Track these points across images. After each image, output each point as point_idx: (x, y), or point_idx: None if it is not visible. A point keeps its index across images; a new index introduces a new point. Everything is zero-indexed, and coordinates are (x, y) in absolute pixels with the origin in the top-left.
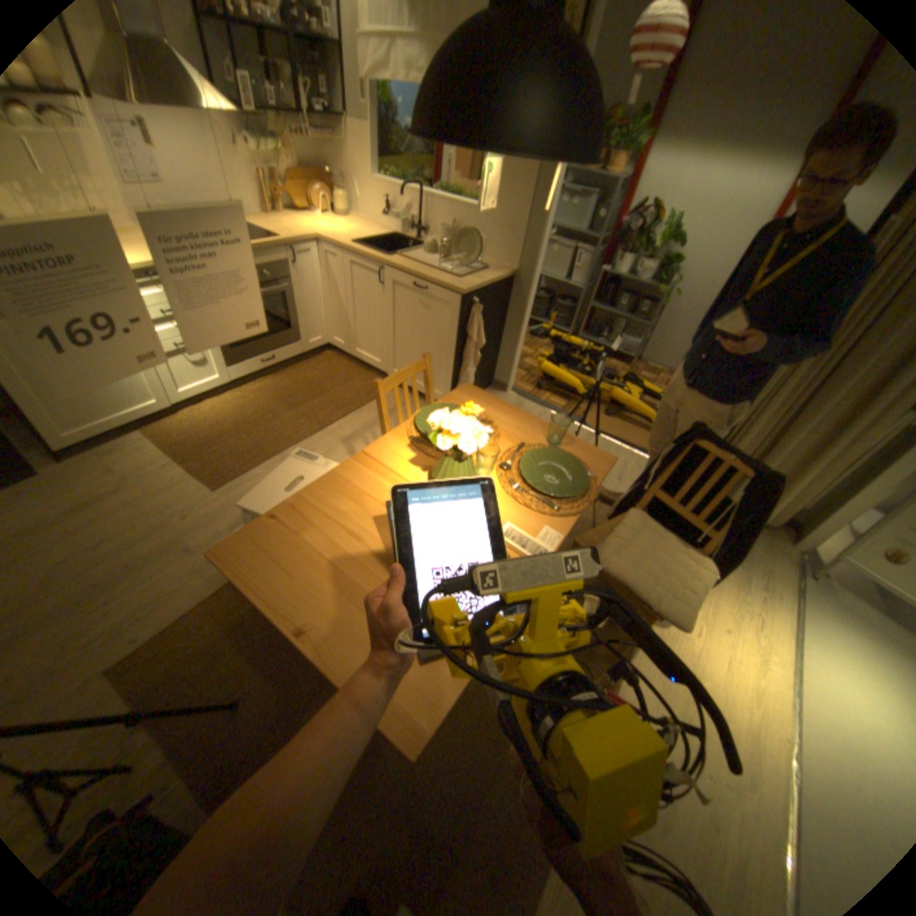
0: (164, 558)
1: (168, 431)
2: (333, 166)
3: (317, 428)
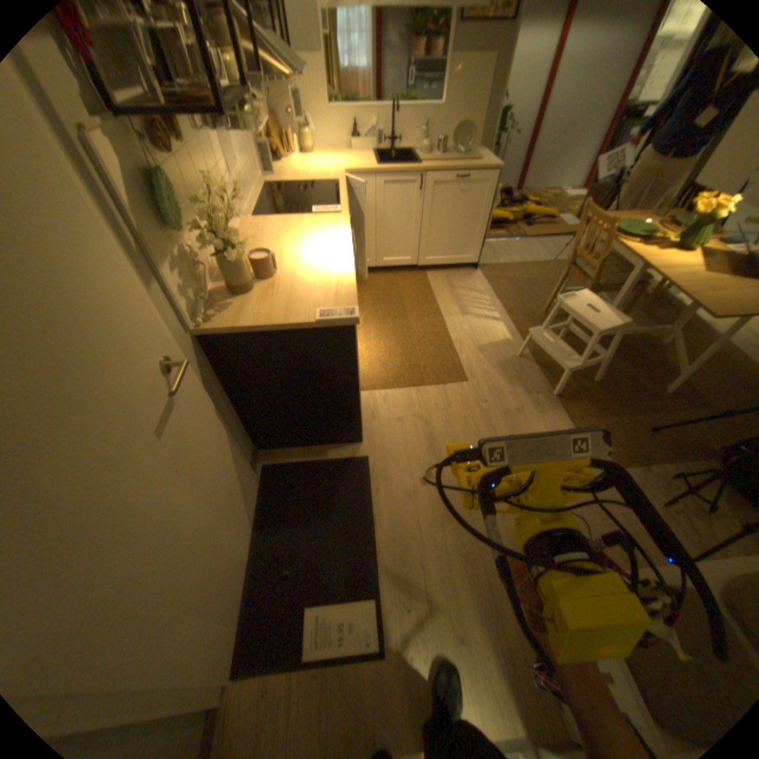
0: (519, 422)
1: (378, 377)
2: (275, 107)
3: (440, 317)
